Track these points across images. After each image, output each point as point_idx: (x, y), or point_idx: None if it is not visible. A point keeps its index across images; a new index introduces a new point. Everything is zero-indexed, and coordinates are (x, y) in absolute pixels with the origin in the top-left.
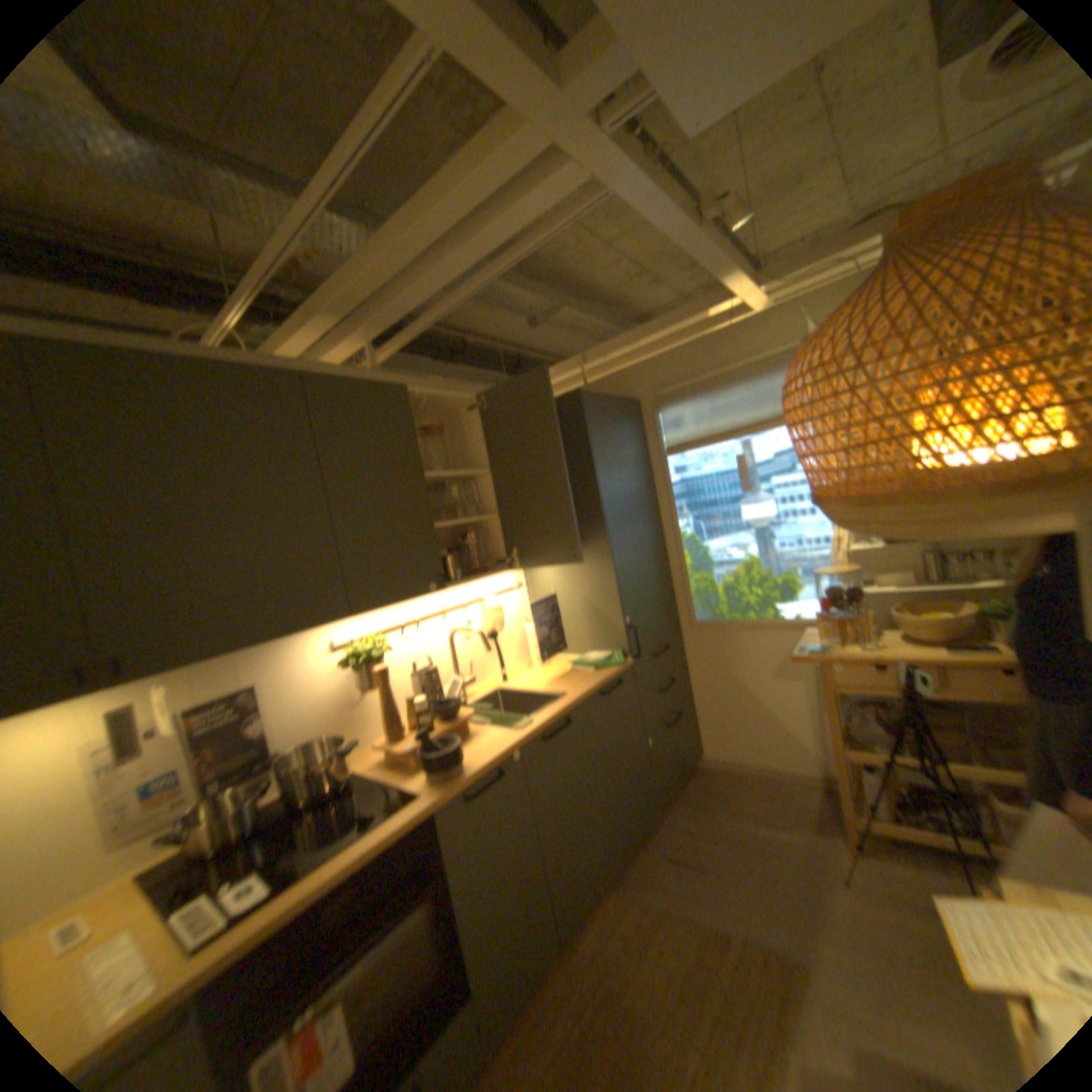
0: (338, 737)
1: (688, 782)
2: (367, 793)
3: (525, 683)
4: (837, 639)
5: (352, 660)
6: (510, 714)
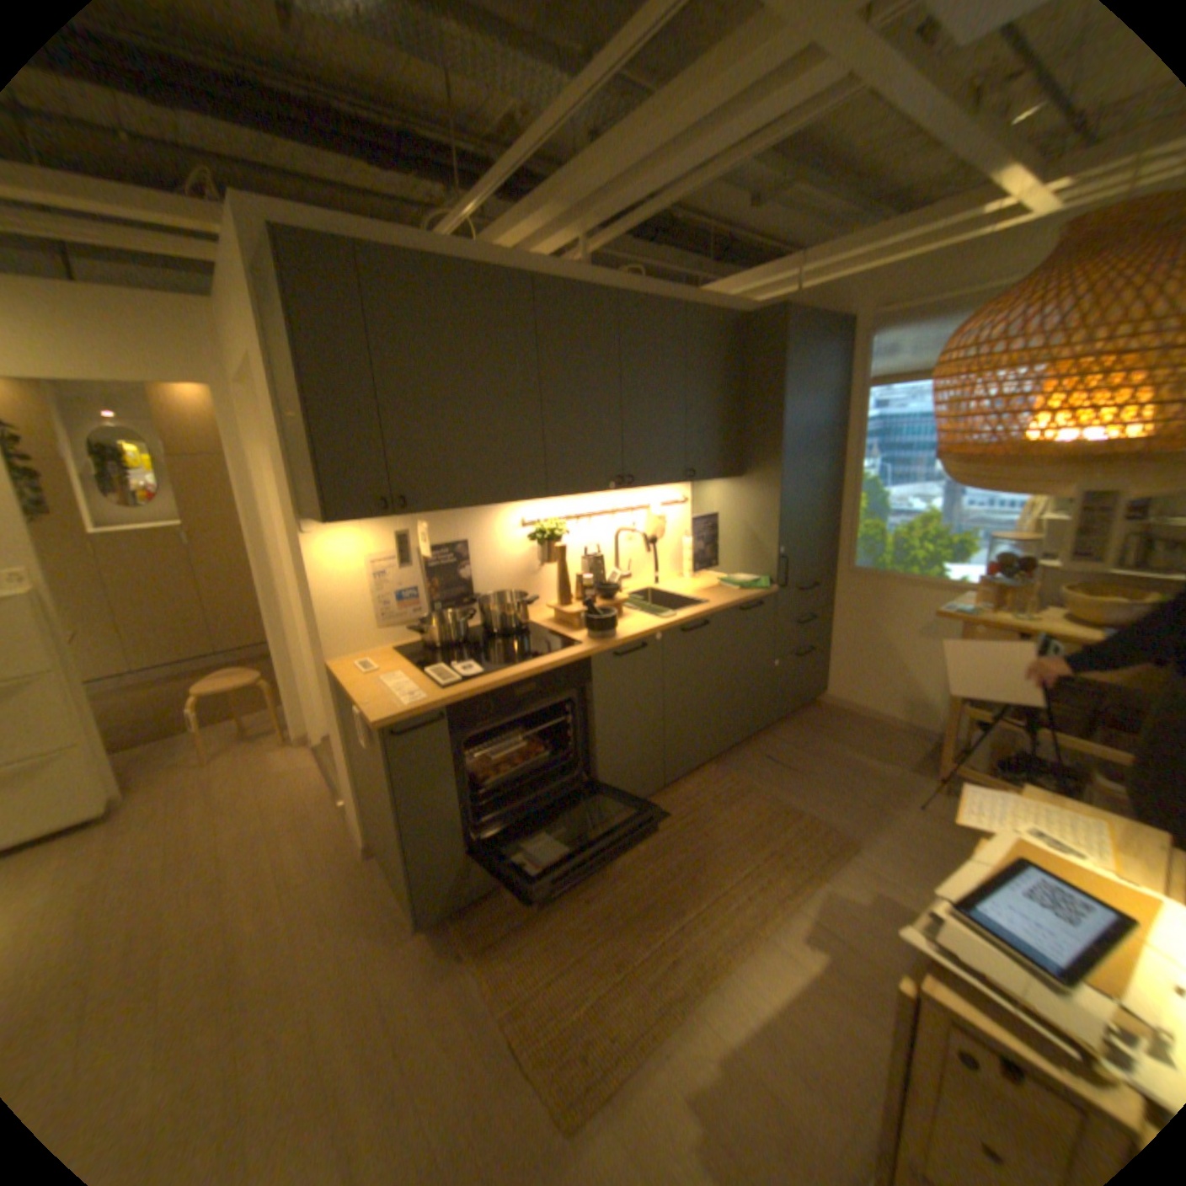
0: (522, 594)
1: (806, 711)
2: (542, 637)
3: (673, 590)
4: (995, 606)
5: (538, 537)
6: (658, 608)
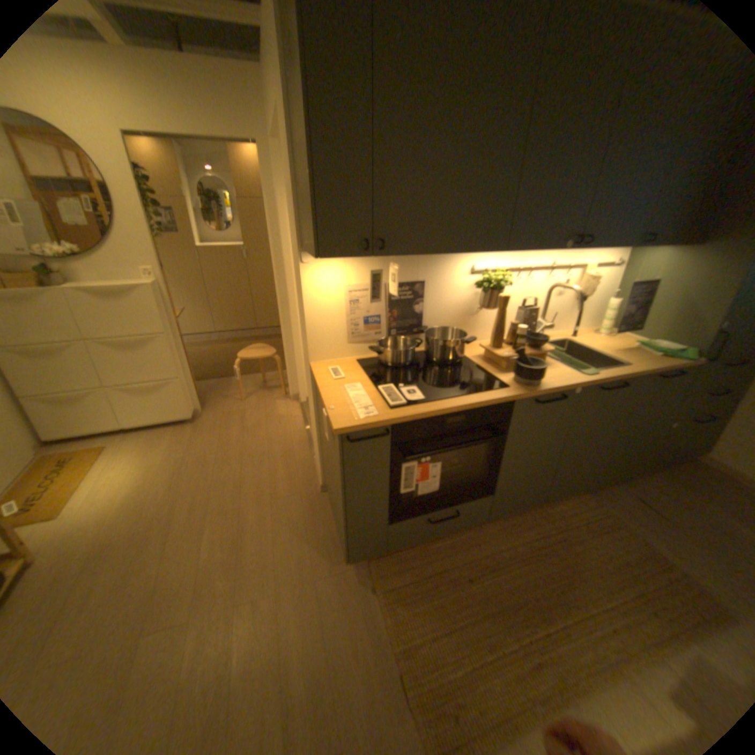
0: (461, 332)
1: (682, 465)
2: (472, 372)
3: (591, 344)
4: None
5: (484, 285)
6: (579, 362)
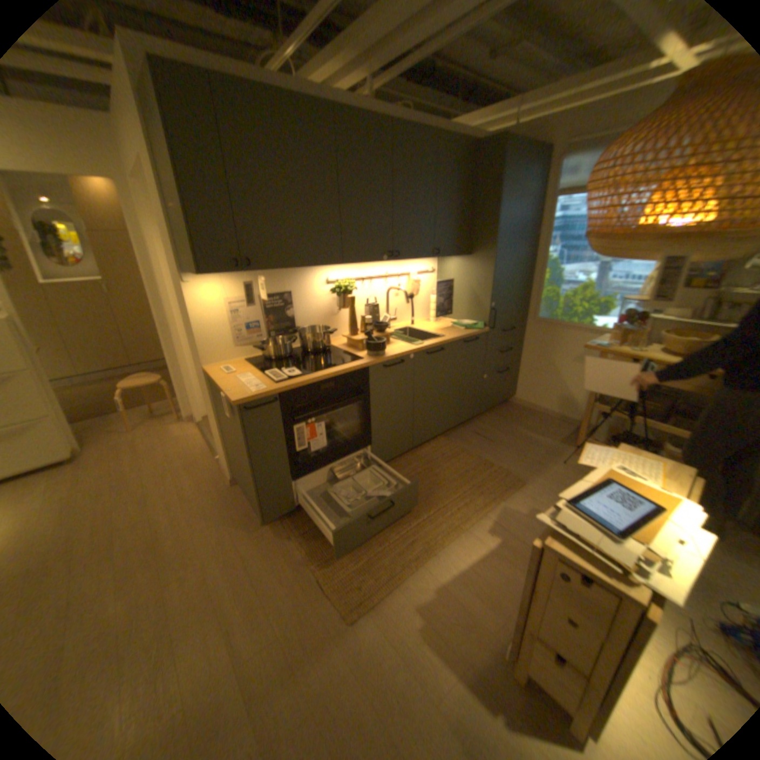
0: (326, 328)
1: (501, 407)
2: (338, 355)
3: (422, 329)
4: (620, 342)
5: (336, 291)
6: (412, 339)
